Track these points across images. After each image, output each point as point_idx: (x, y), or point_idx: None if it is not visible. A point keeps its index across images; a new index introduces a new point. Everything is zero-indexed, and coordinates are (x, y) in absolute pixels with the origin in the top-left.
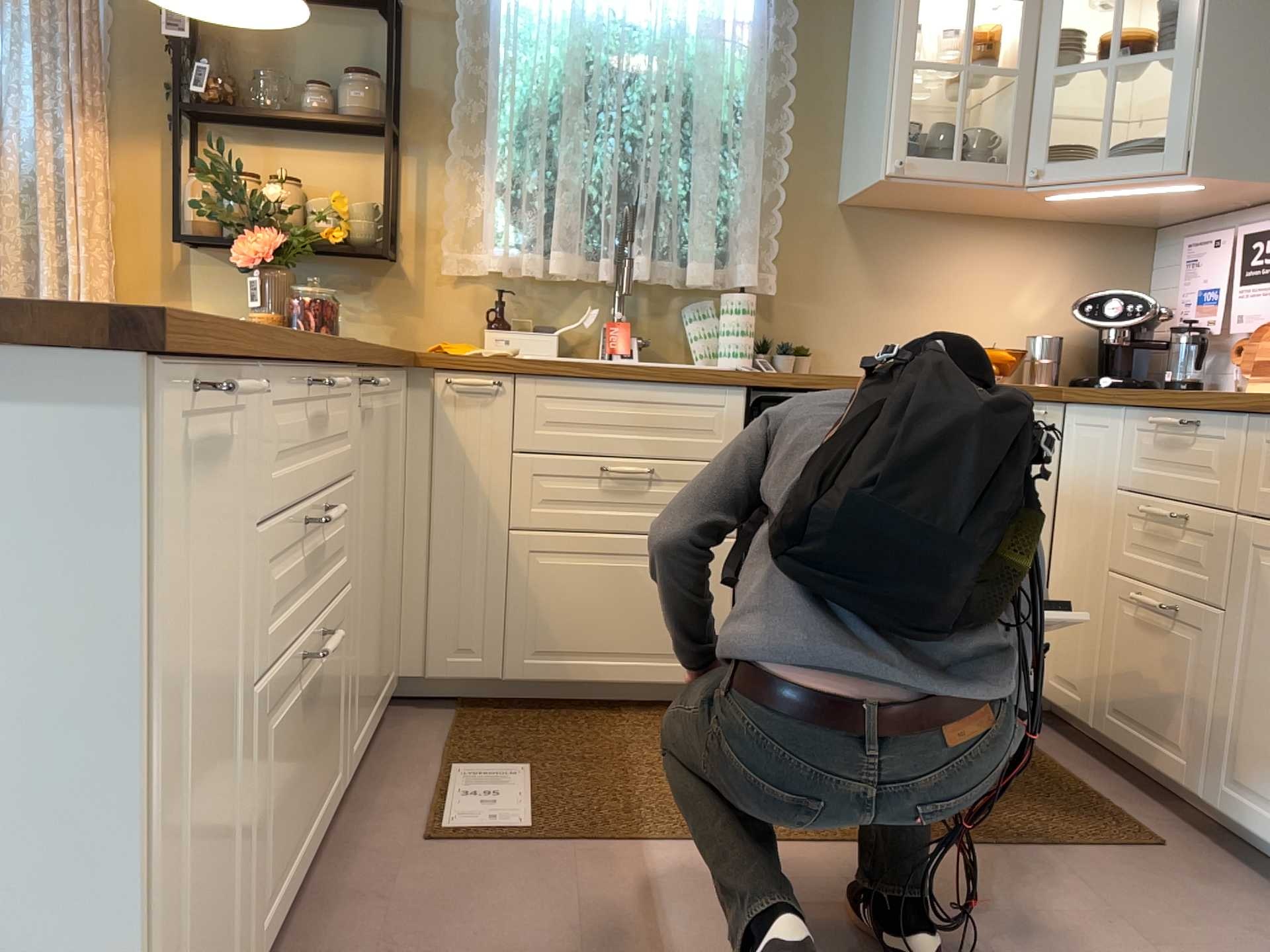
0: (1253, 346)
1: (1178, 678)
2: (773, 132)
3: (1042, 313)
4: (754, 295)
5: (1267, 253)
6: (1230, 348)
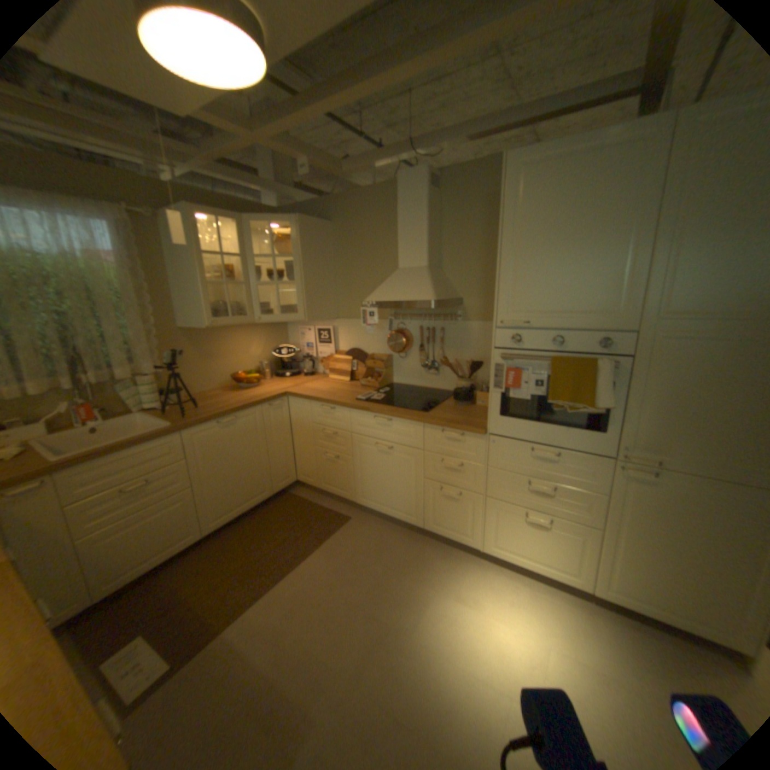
0: (325, 362)
1: (340, 473)
2: (136, 303)
3: (258, 352)
4: (151, 378)
5: (323, 335)
6: (316, 359)
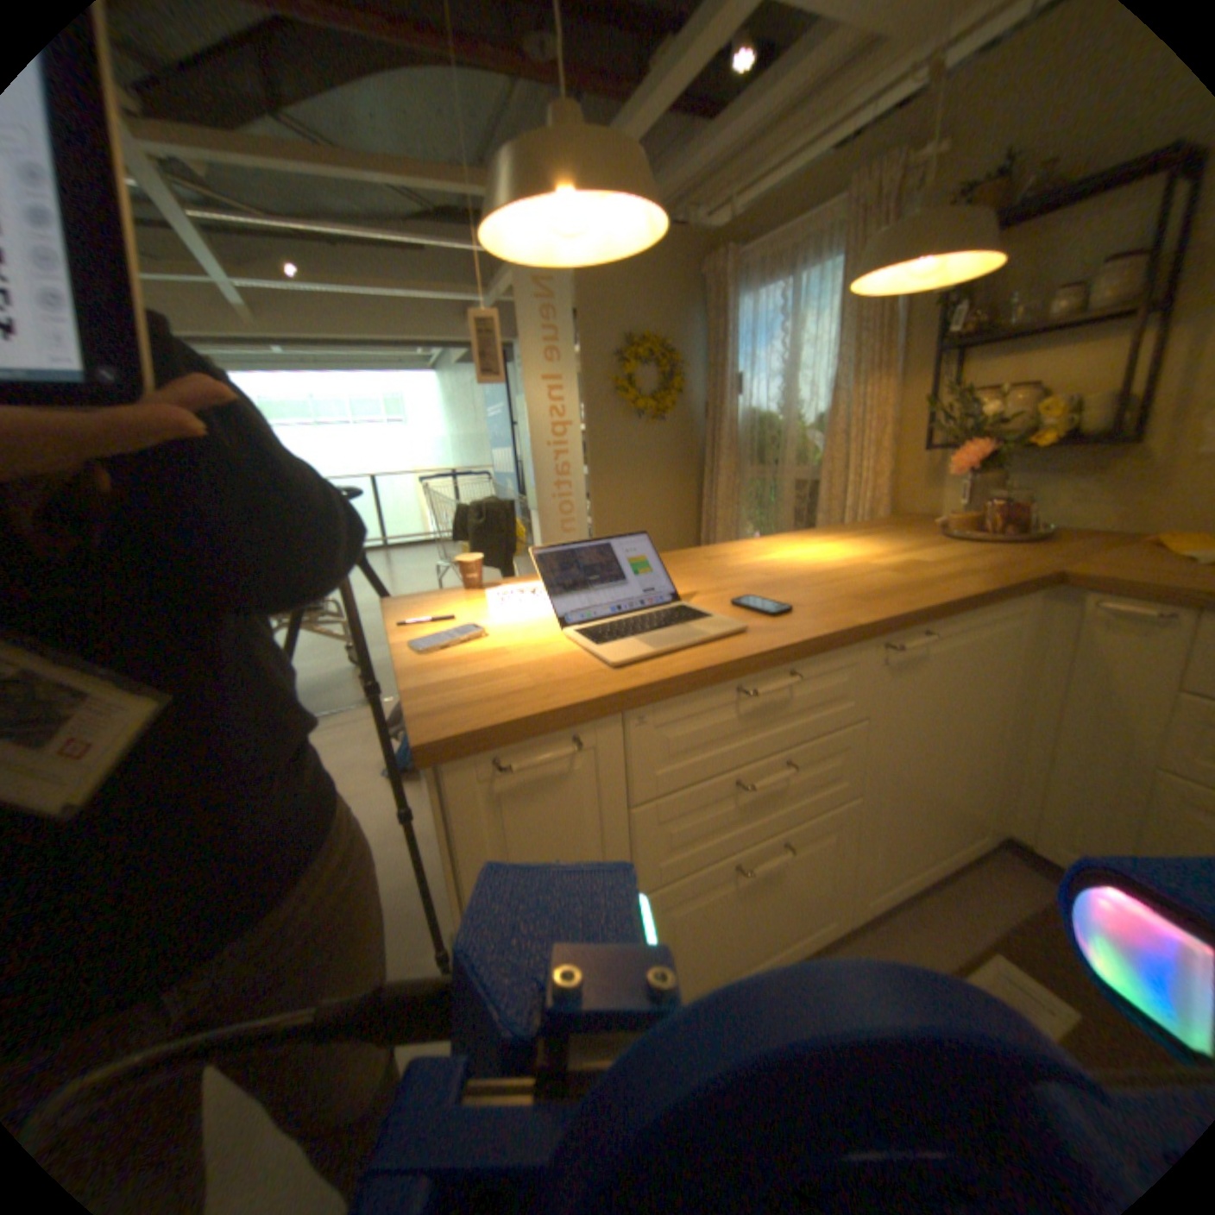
0: None
1: None
2: None
3: None
4: None
5: None
6: None
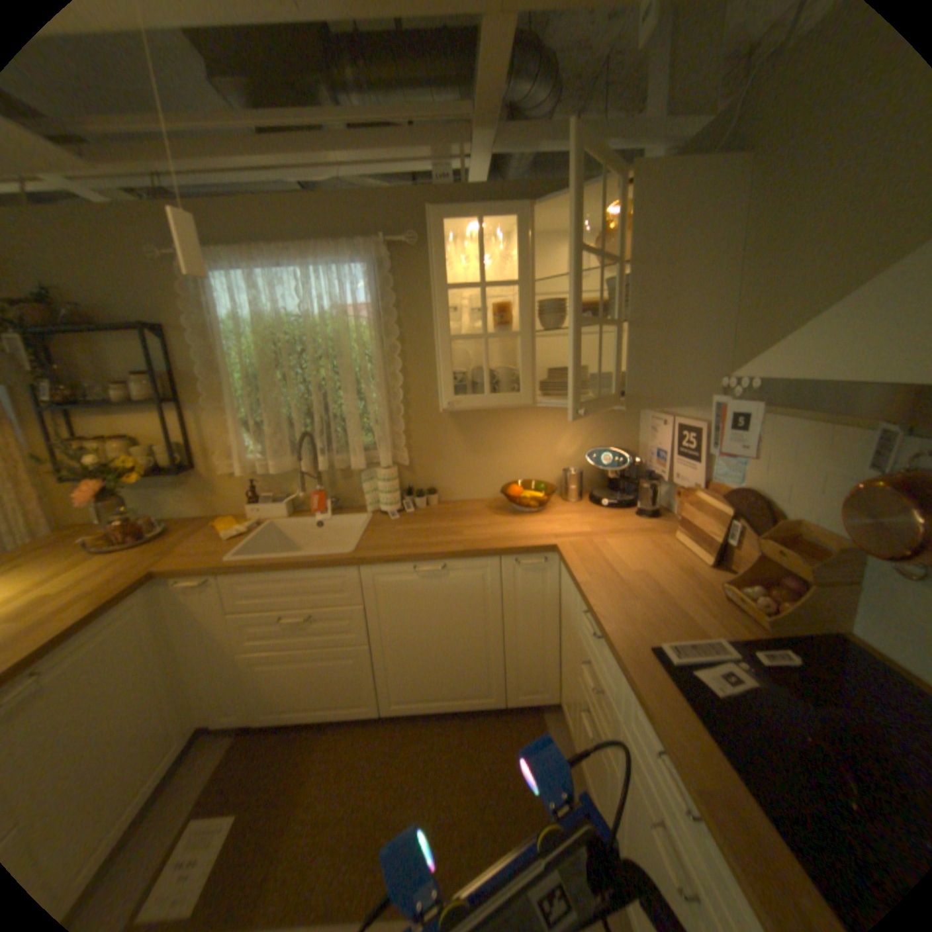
0: (683, 500)
1: (604, 785)
2: (392, 371)
3: (573, 452)
4: (391, 472)
5: (690, 441)
6: (676, 486)
